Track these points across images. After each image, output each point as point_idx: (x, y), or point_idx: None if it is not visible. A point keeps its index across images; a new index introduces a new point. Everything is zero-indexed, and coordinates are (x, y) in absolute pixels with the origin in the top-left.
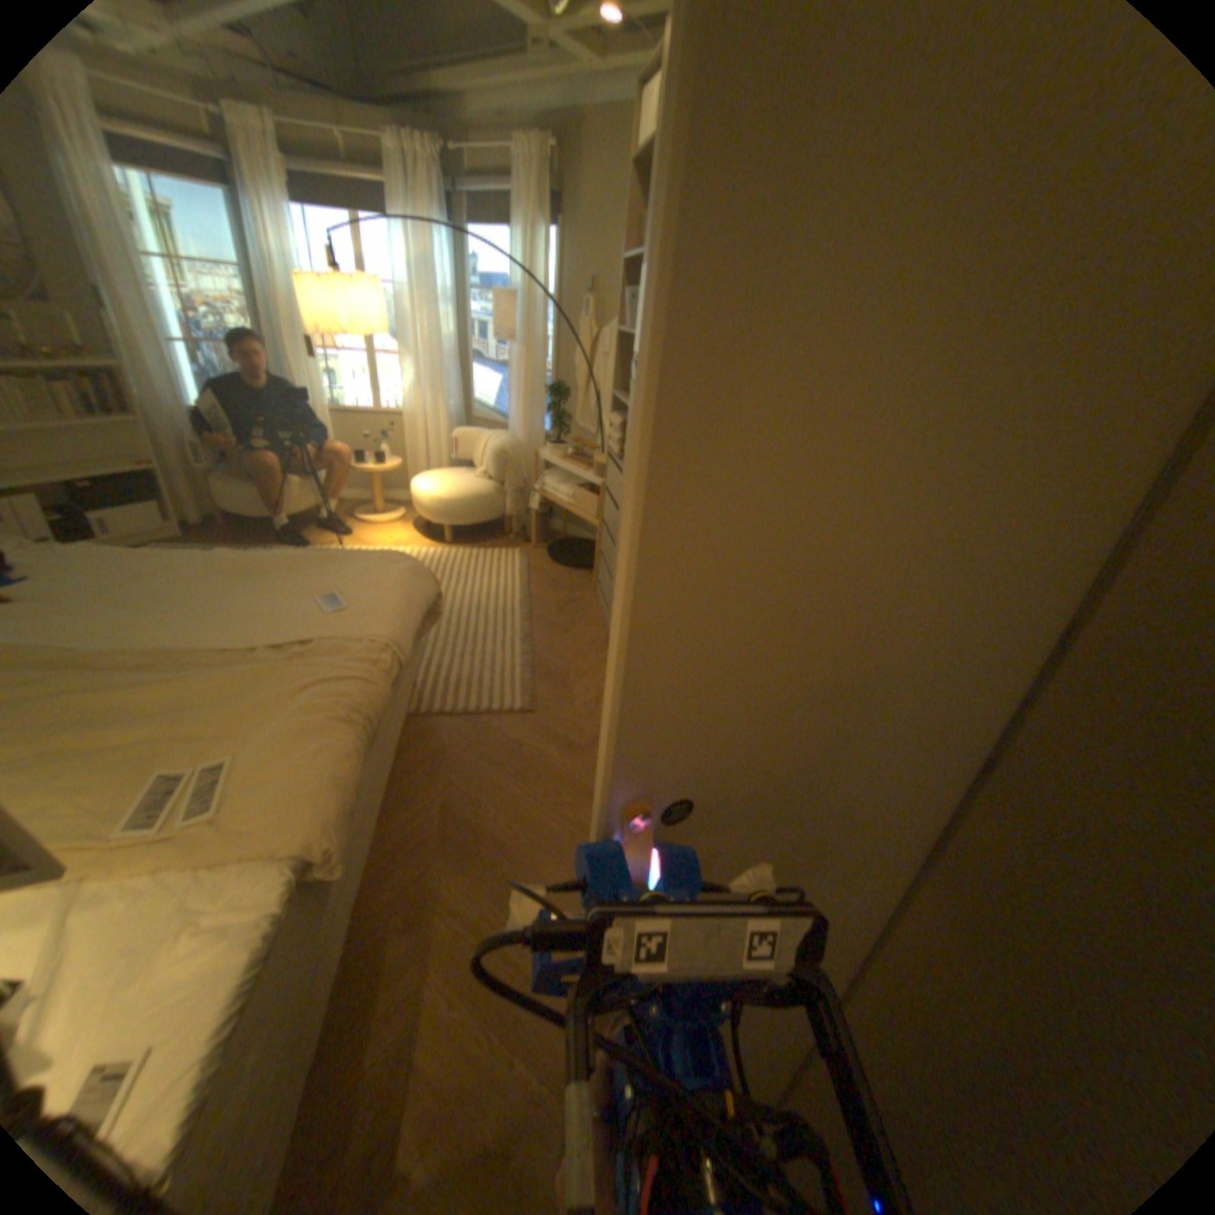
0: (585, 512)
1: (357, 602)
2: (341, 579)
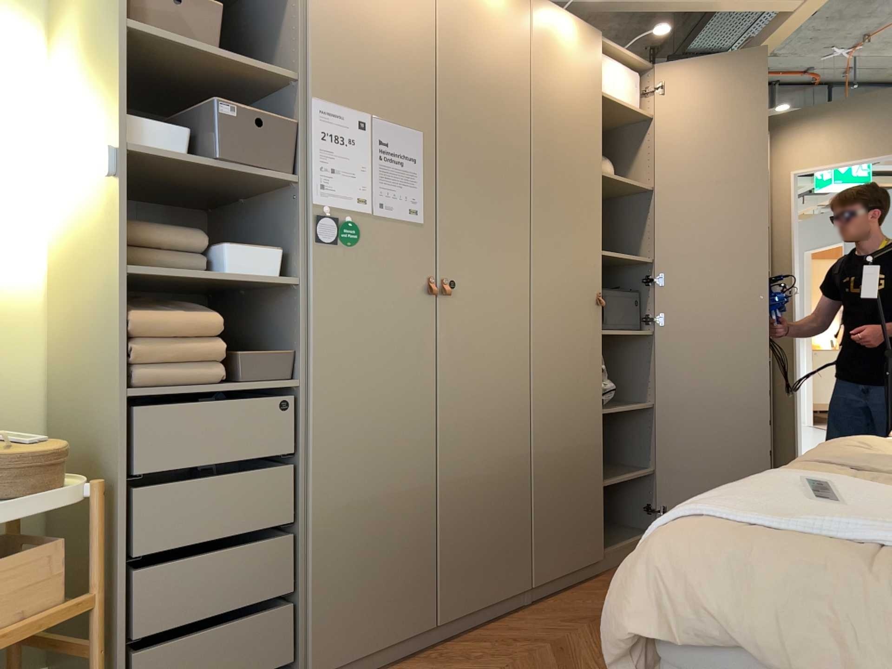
0: (22, 607)
1: (780, 481)
2: (794, 508)
